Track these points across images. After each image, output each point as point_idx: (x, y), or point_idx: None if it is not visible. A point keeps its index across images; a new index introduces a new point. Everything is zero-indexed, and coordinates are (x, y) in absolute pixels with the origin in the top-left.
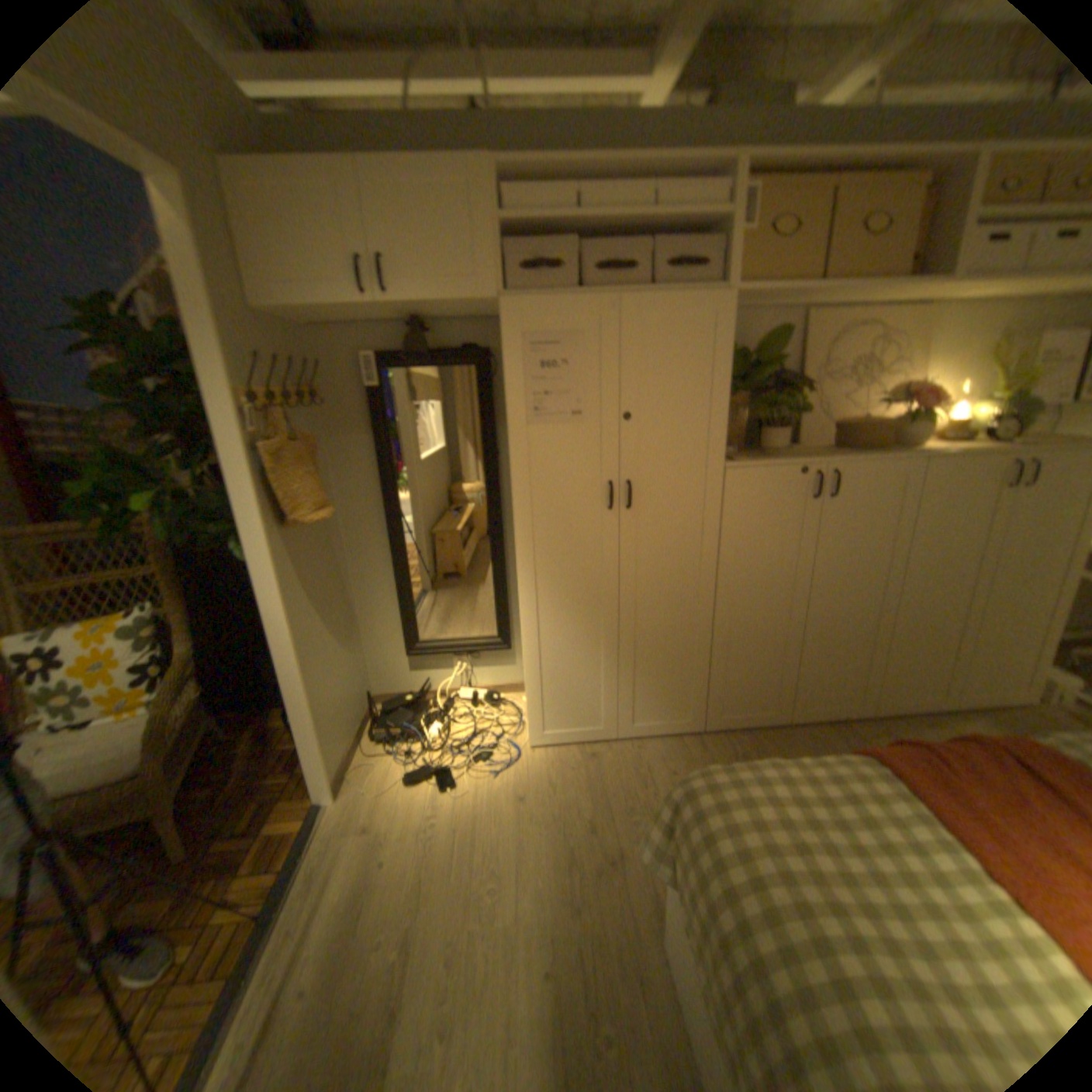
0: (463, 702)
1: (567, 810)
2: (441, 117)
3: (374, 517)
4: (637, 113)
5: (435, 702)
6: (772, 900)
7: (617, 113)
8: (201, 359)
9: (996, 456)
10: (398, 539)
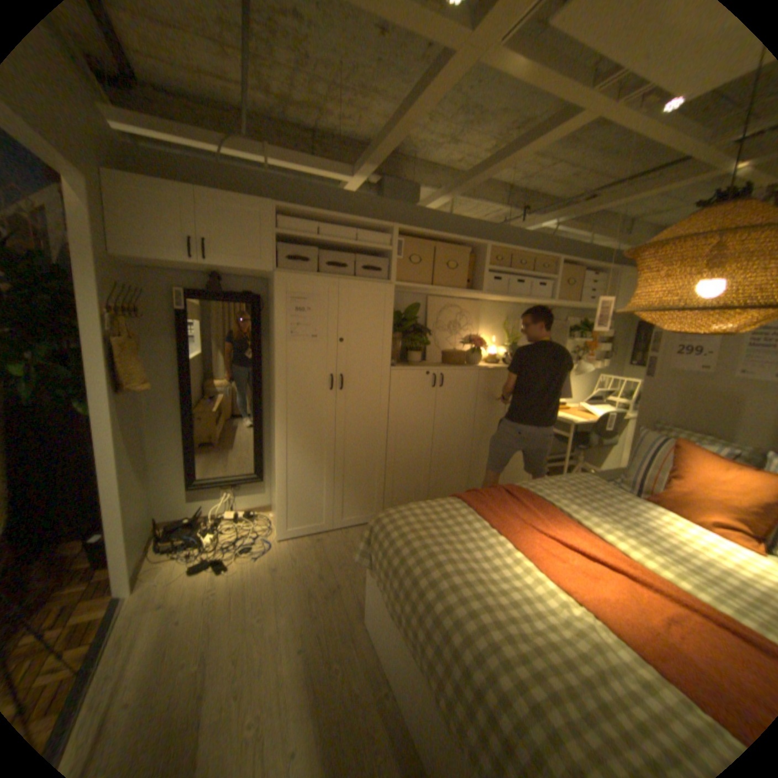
0: (225, 521)
1: (304, 570)
2: (239, 169)
3: (169, 392)
4: (346, 192)
5: (205, 523)
6: (413, 546)
7: (336, 190)
8: (78, 282)
9: (504, 370)
10: (187, 408)
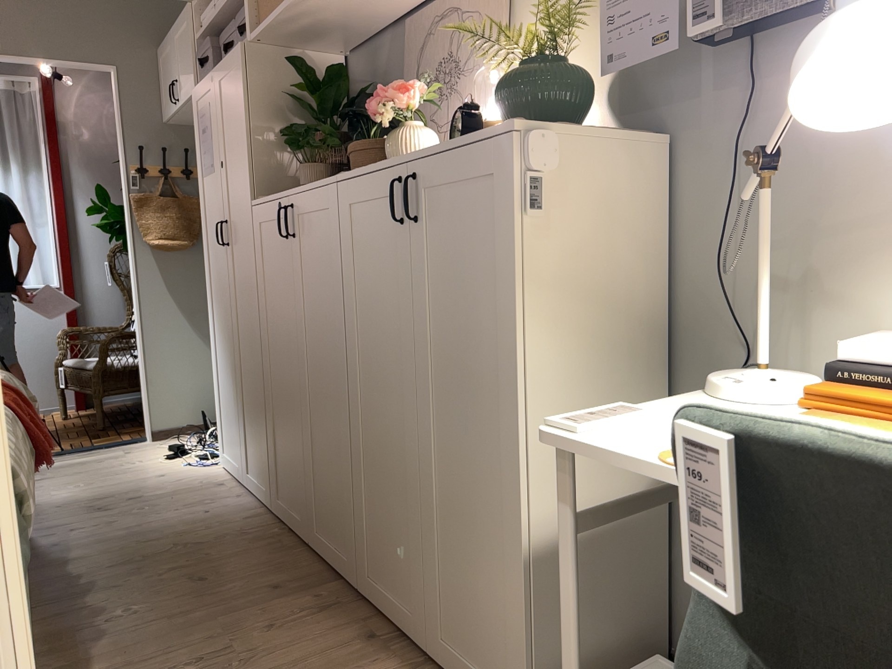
0: None
1: (153, 488)
2: None
3: None
4: None
5: None
6: None
7: None
8: (118, 152)
9: (381, 172)
10: None
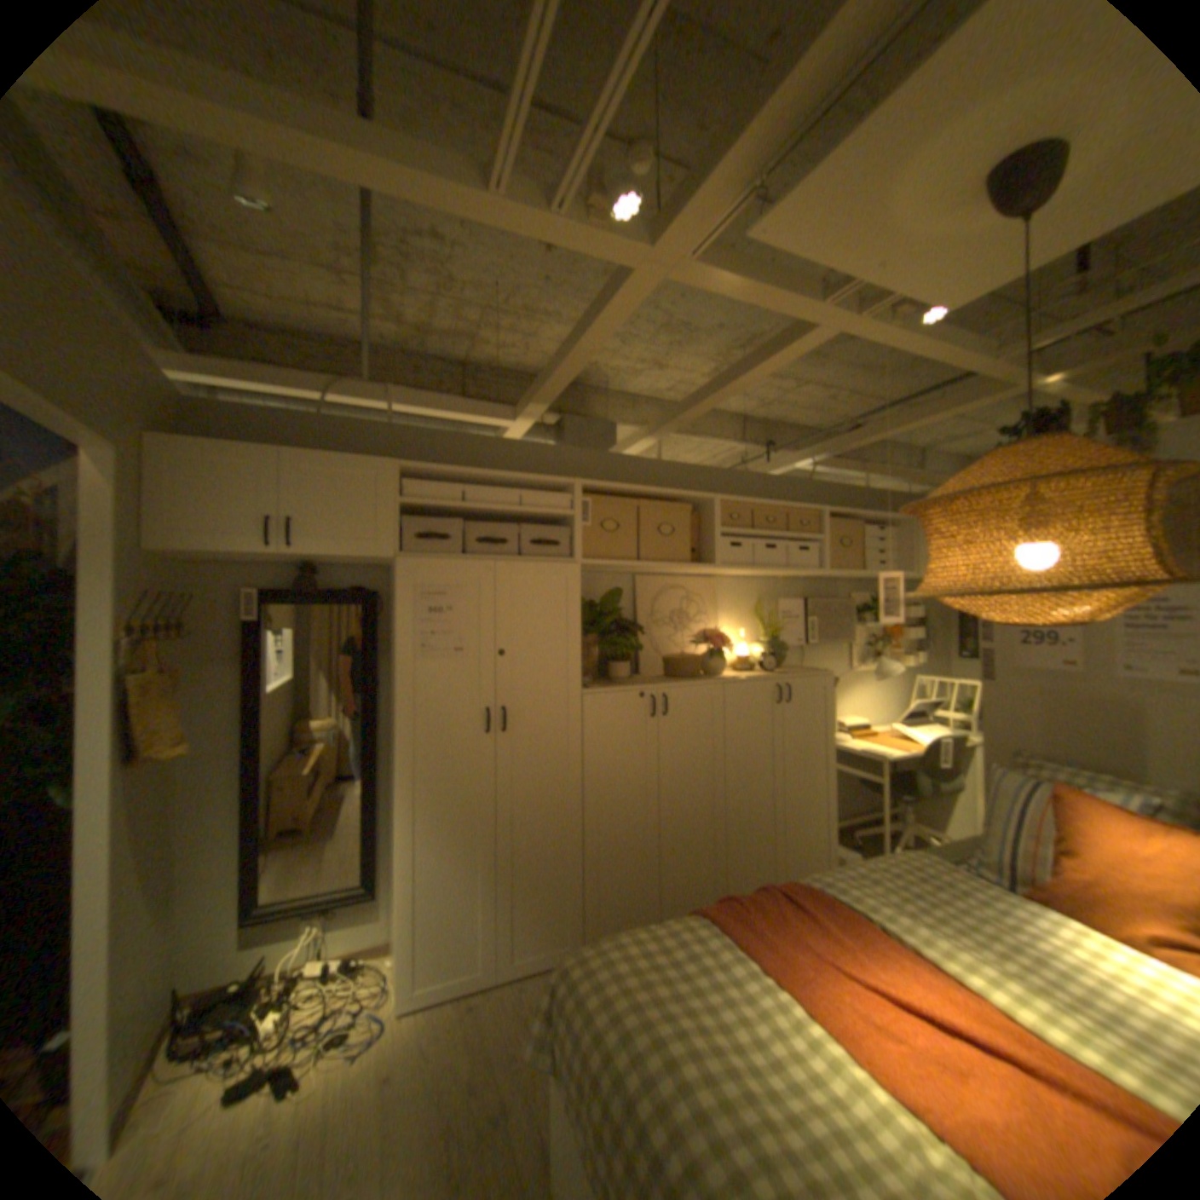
0: (306, 983)
1: (441, 1078)
2: (351, 421)
3: (224, 755)
4: (505, 441)
5: (269, 989)
6: (624, 1027)
7: (491, 439)
8: (85, 596)
9: (764, 682)
10: (251, 778)
